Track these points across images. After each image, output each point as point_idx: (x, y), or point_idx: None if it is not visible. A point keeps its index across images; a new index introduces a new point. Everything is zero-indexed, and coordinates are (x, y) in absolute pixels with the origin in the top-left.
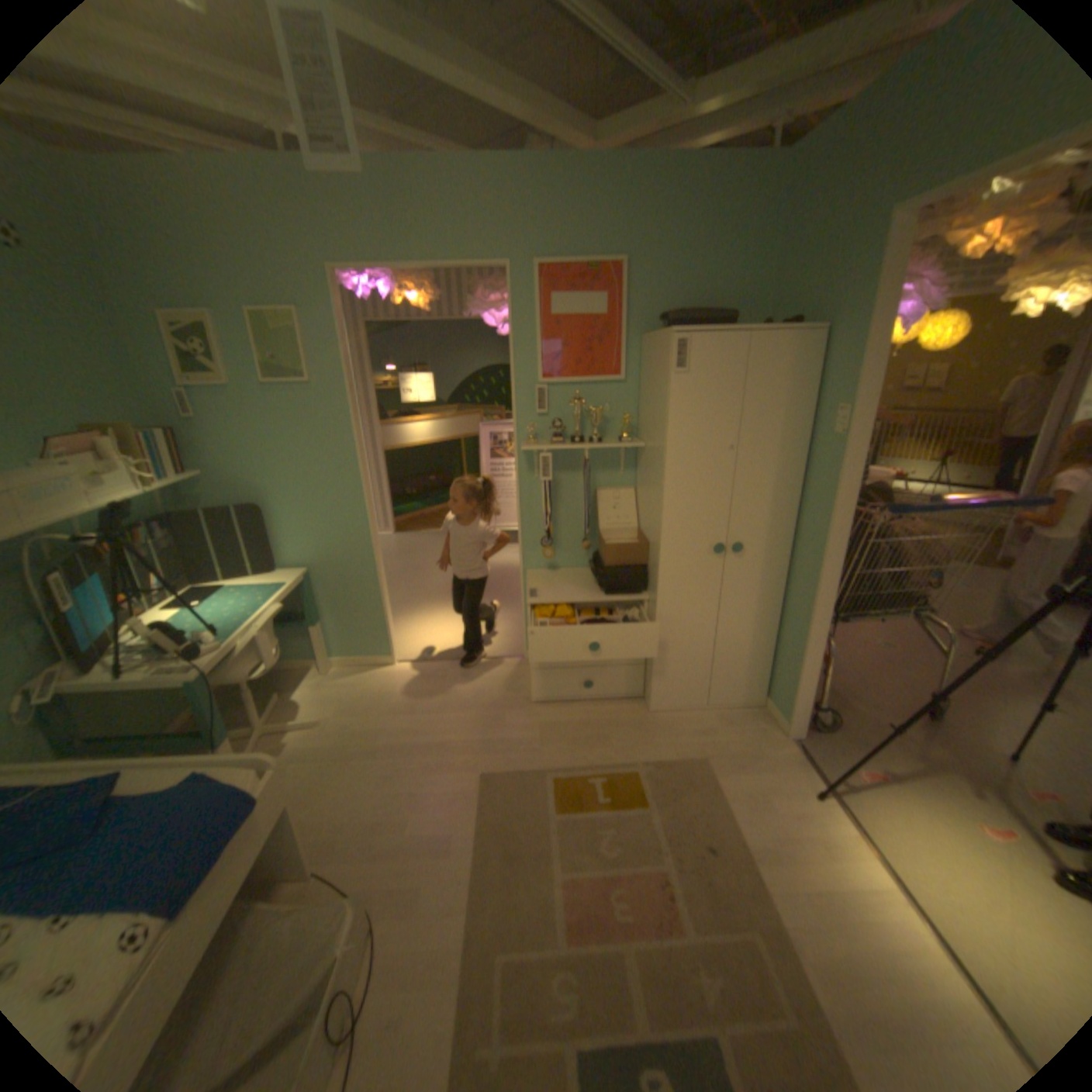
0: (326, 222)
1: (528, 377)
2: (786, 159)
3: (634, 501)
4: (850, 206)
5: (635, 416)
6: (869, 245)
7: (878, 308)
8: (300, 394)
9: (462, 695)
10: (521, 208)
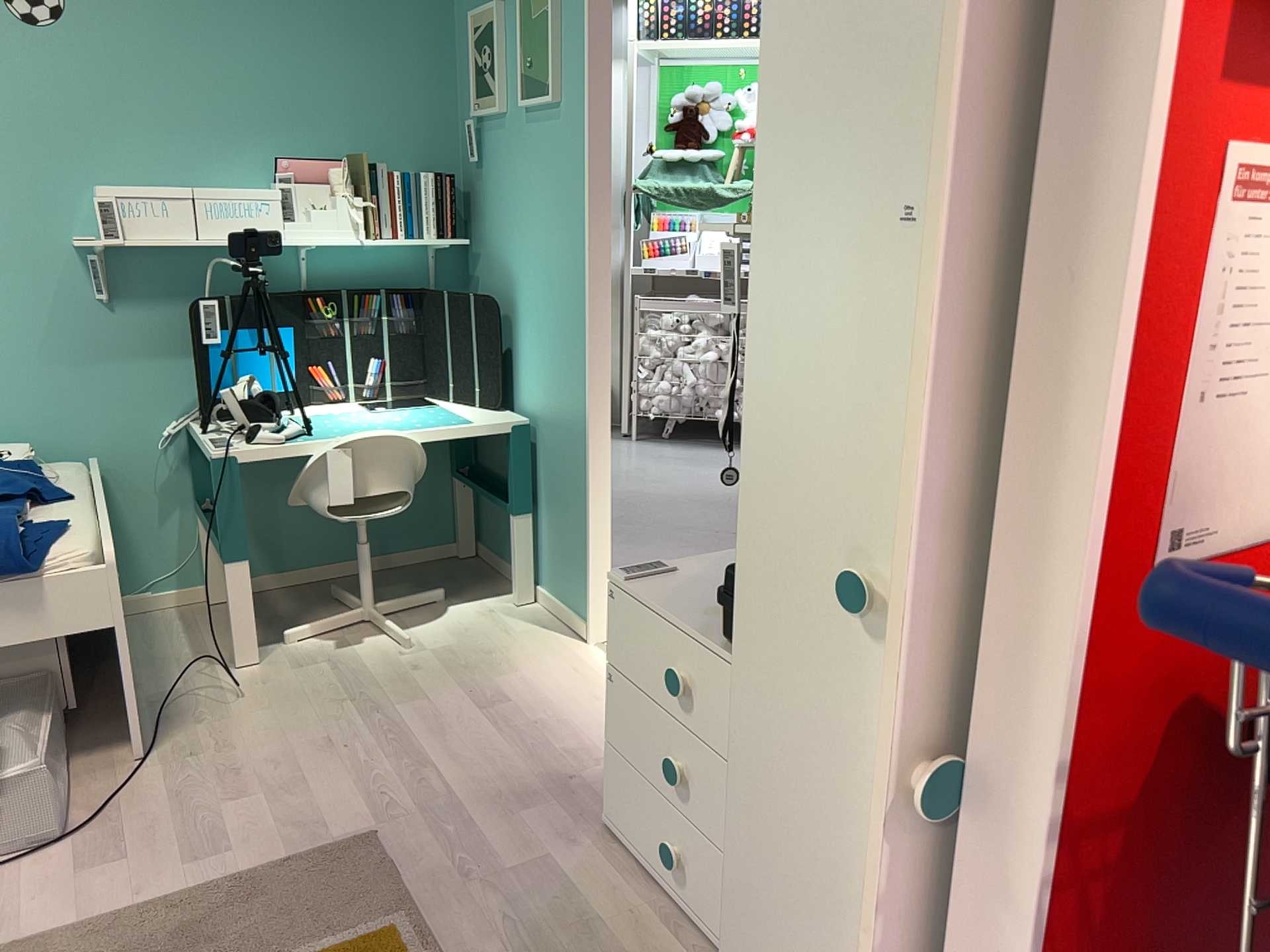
0: None
1: None
2: None
3: None
4: None
5: None
6: None
7: None
8: (551, 124)
9: (562, 737)
10: None
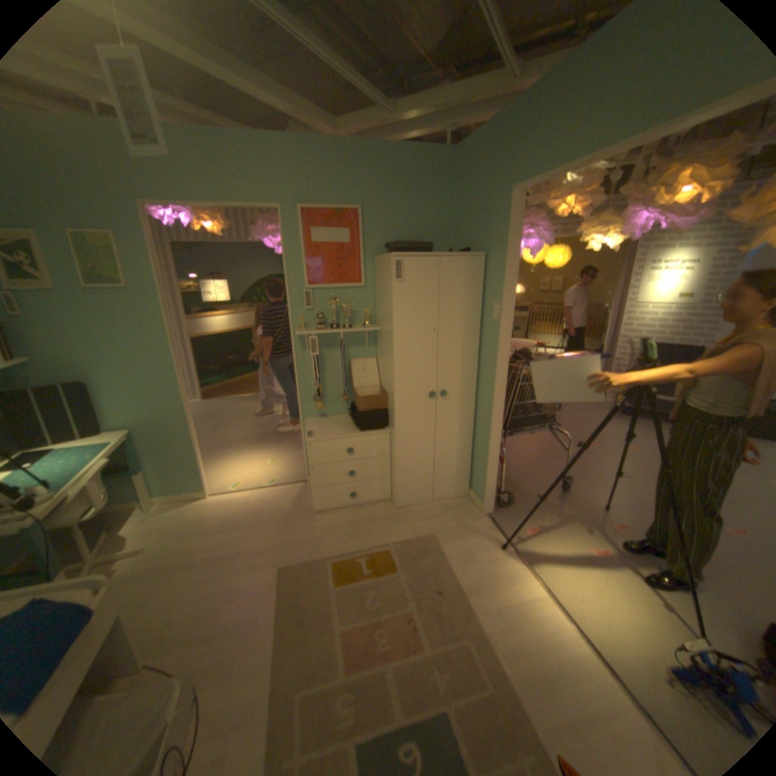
0: (137, 170)
1: (298, 284)
2: (454, 152)
3: (376, 367)
4: (491, 184)
5: (374, 310)
6: (502, 208)
7: (510, 245)
8: (119, 297)
9: (261, 514)
10: (287, 170)
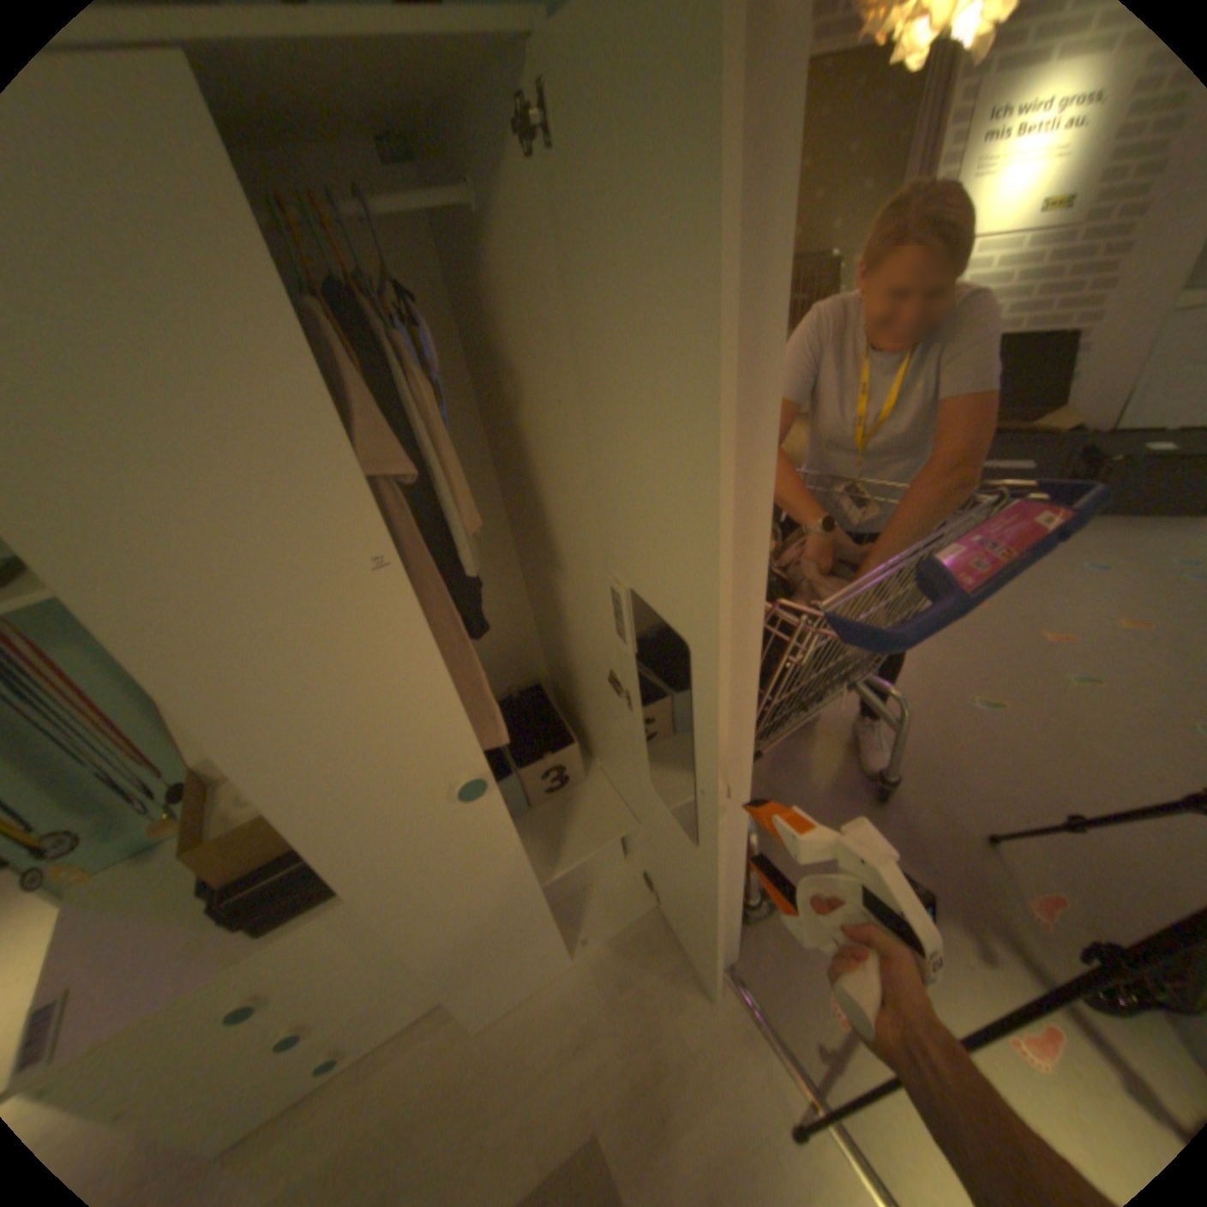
0: None
1: None
2: None
3: None
4: None
5: None
6: None
7: None
8: None
9: None
10: None
